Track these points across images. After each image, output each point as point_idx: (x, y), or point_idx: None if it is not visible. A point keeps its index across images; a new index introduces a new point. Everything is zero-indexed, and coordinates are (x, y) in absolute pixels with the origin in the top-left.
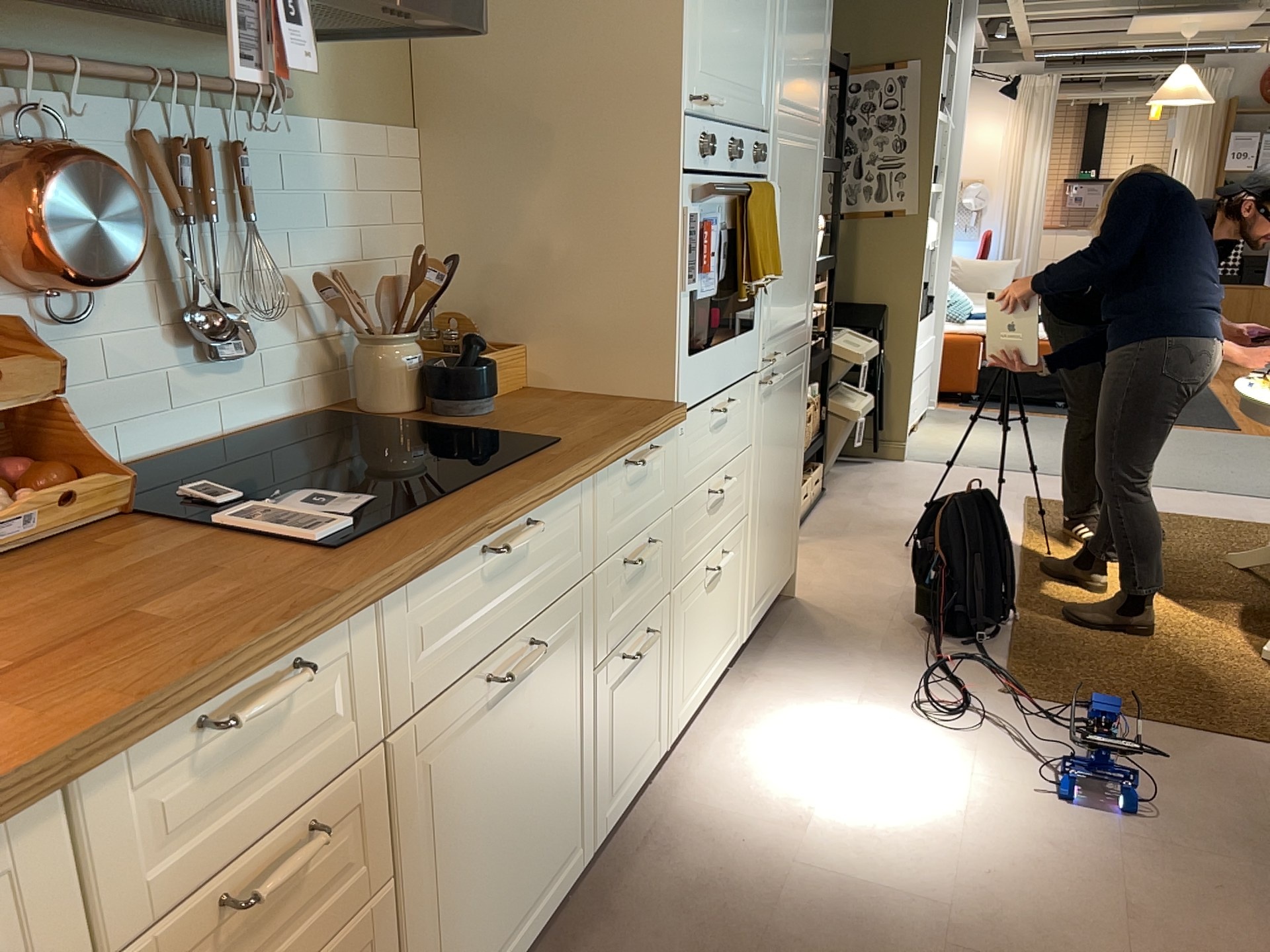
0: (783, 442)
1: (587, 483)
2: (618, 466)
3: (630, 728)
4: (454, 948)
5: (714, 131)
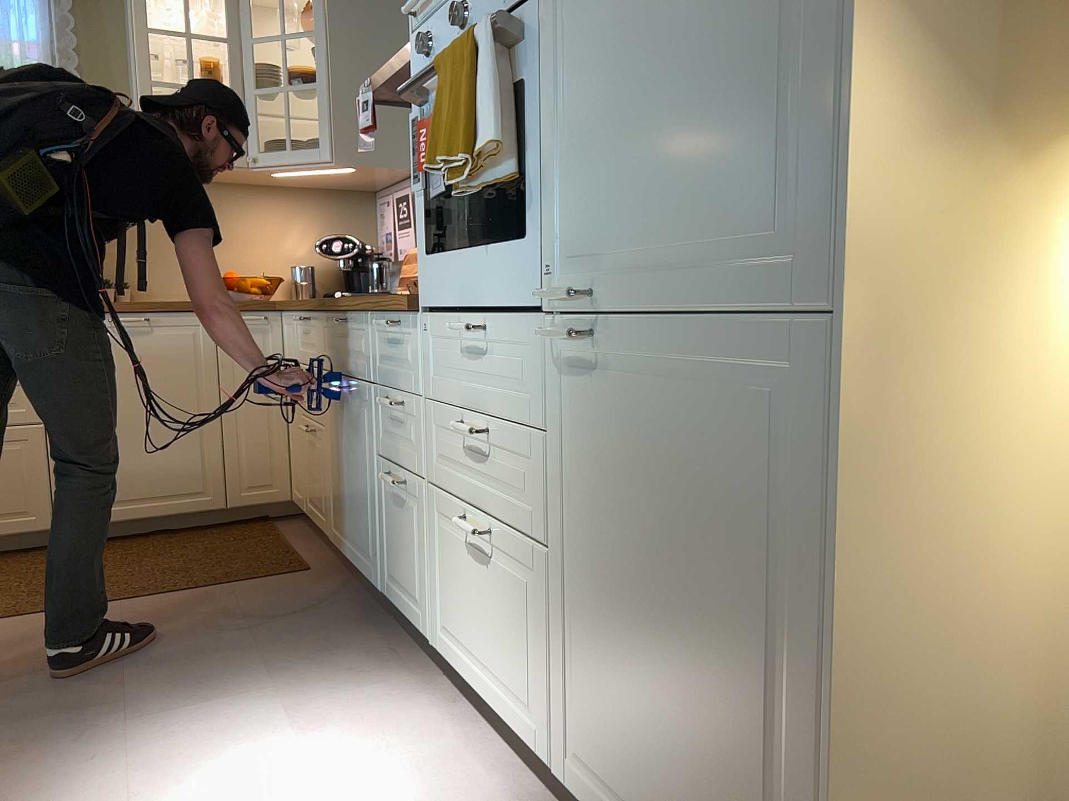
0: (677, 531)
1: (364, 318)
2: (381, 321)
3: (399, 552)
4: (335, 498)
5: (447, 8)
